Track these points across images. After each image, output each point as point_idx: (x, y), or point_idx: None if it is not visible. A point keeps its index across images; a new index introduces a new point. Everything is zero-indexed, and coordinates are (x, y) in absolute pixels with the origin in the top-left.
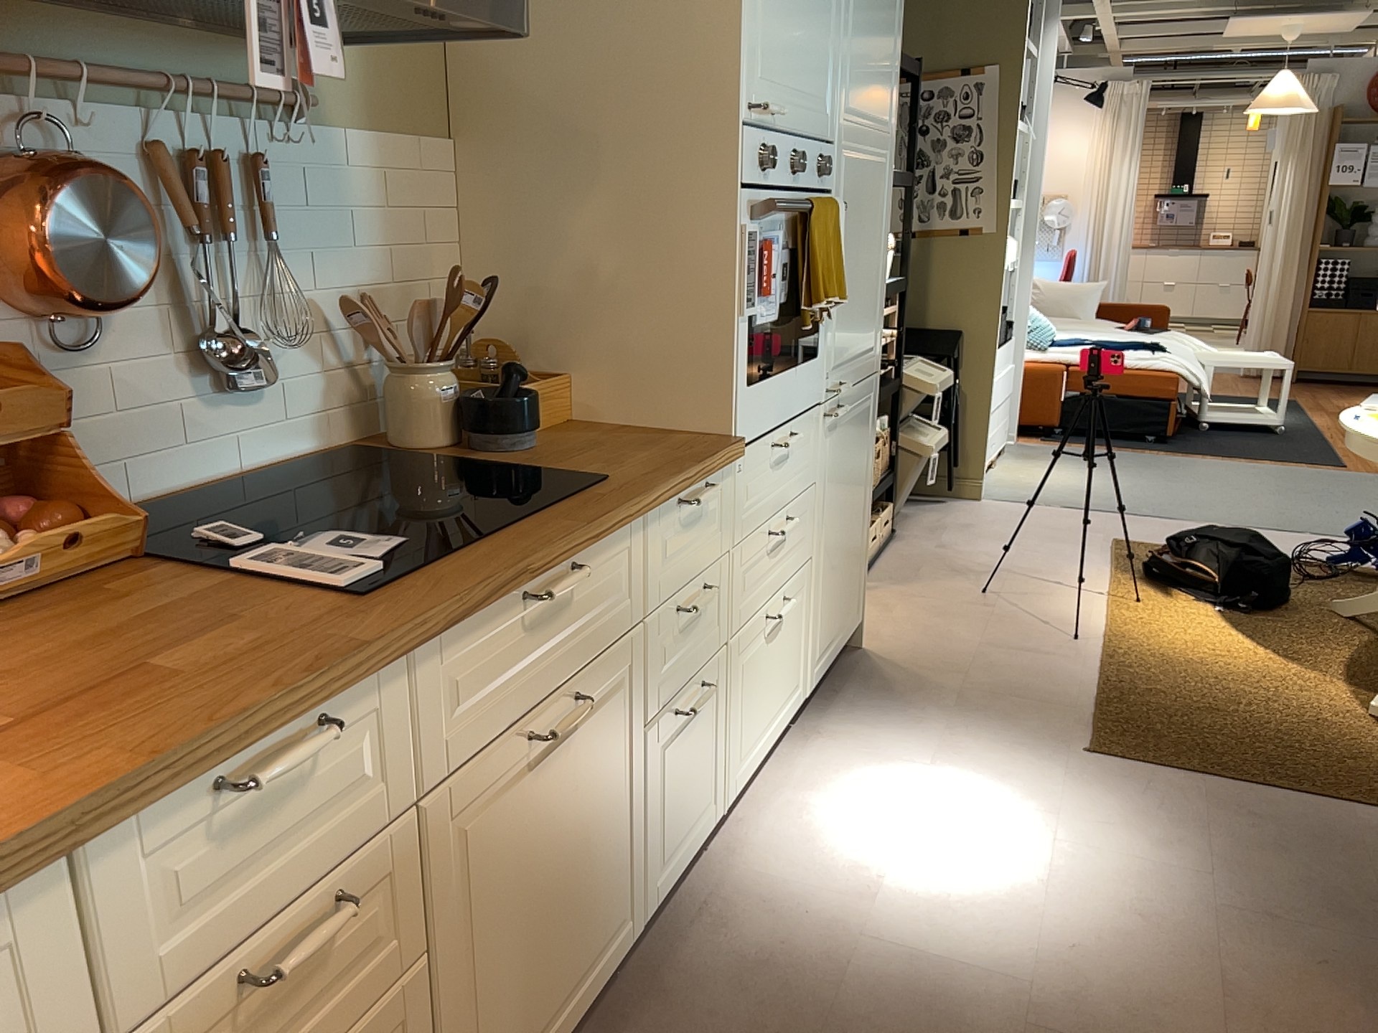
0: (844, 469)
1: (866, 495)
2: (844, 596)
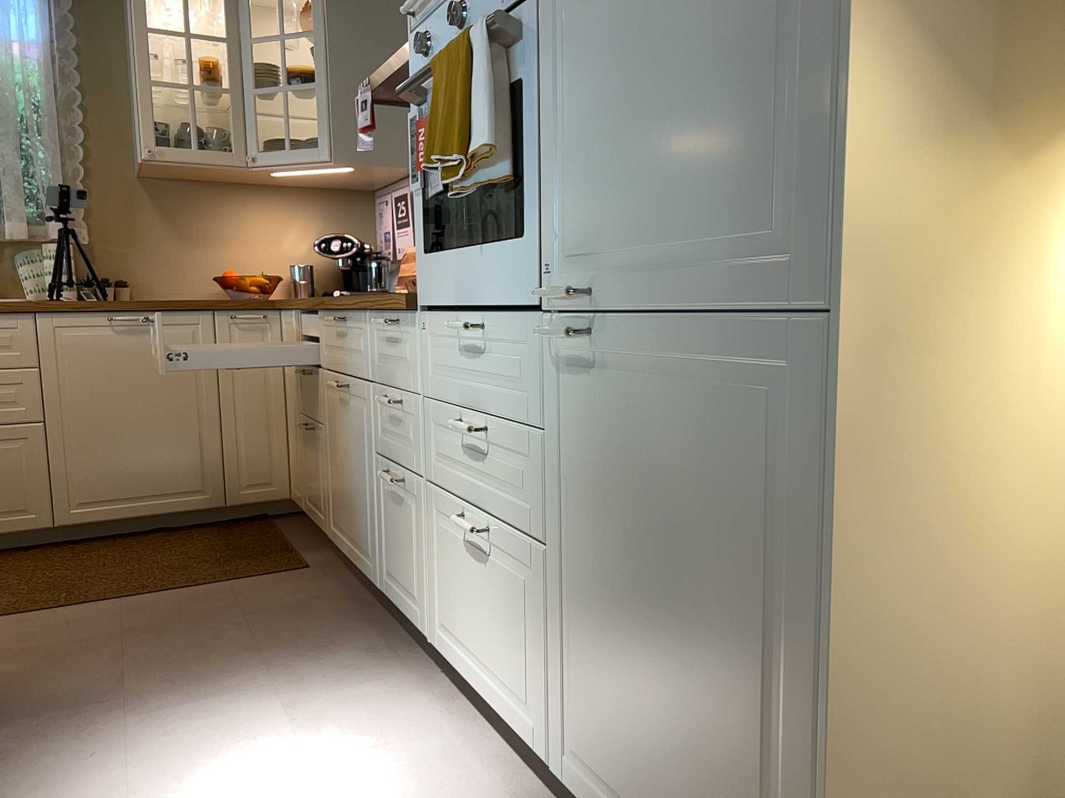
0: (636, 475)
1: (798, 665)
2: (674, 782)
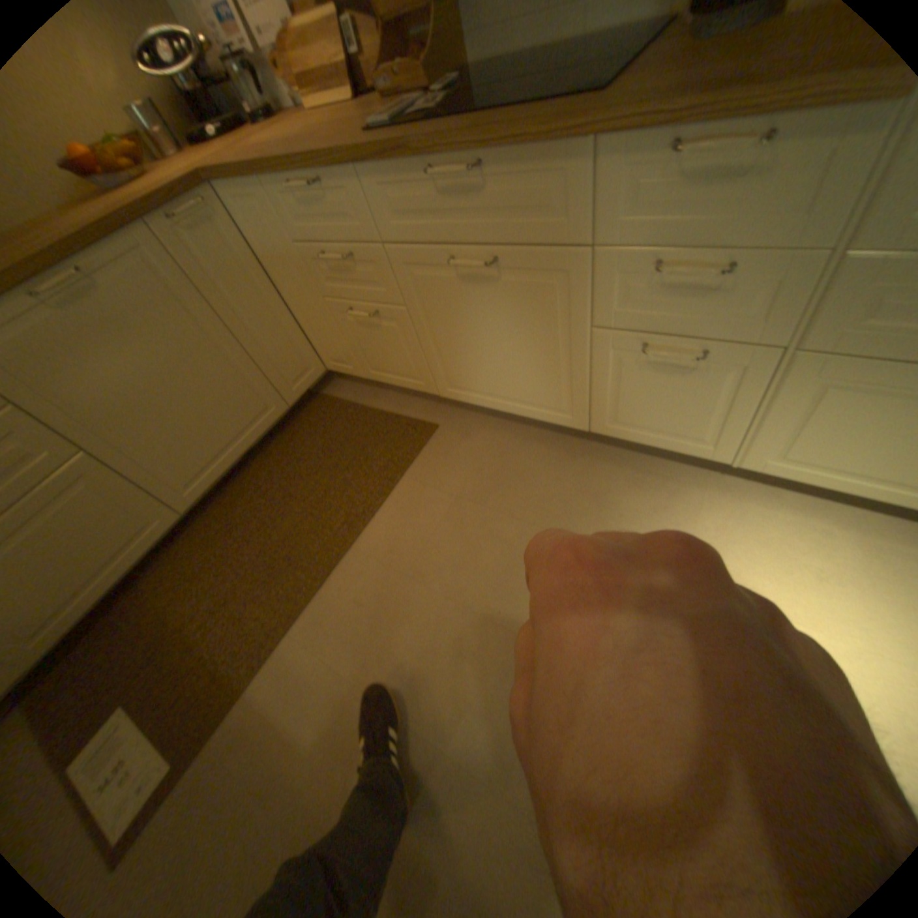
0: None
1: None
2: None
